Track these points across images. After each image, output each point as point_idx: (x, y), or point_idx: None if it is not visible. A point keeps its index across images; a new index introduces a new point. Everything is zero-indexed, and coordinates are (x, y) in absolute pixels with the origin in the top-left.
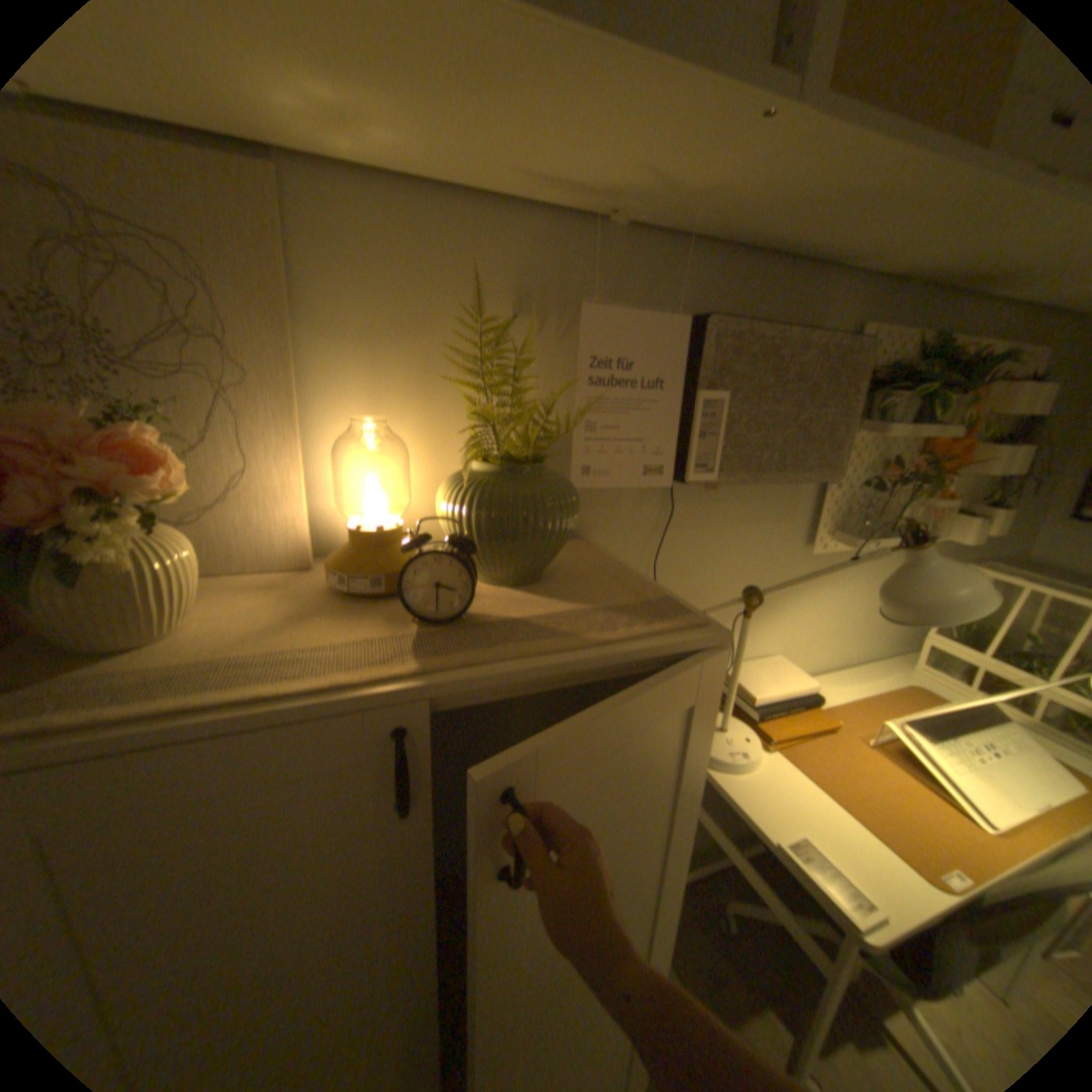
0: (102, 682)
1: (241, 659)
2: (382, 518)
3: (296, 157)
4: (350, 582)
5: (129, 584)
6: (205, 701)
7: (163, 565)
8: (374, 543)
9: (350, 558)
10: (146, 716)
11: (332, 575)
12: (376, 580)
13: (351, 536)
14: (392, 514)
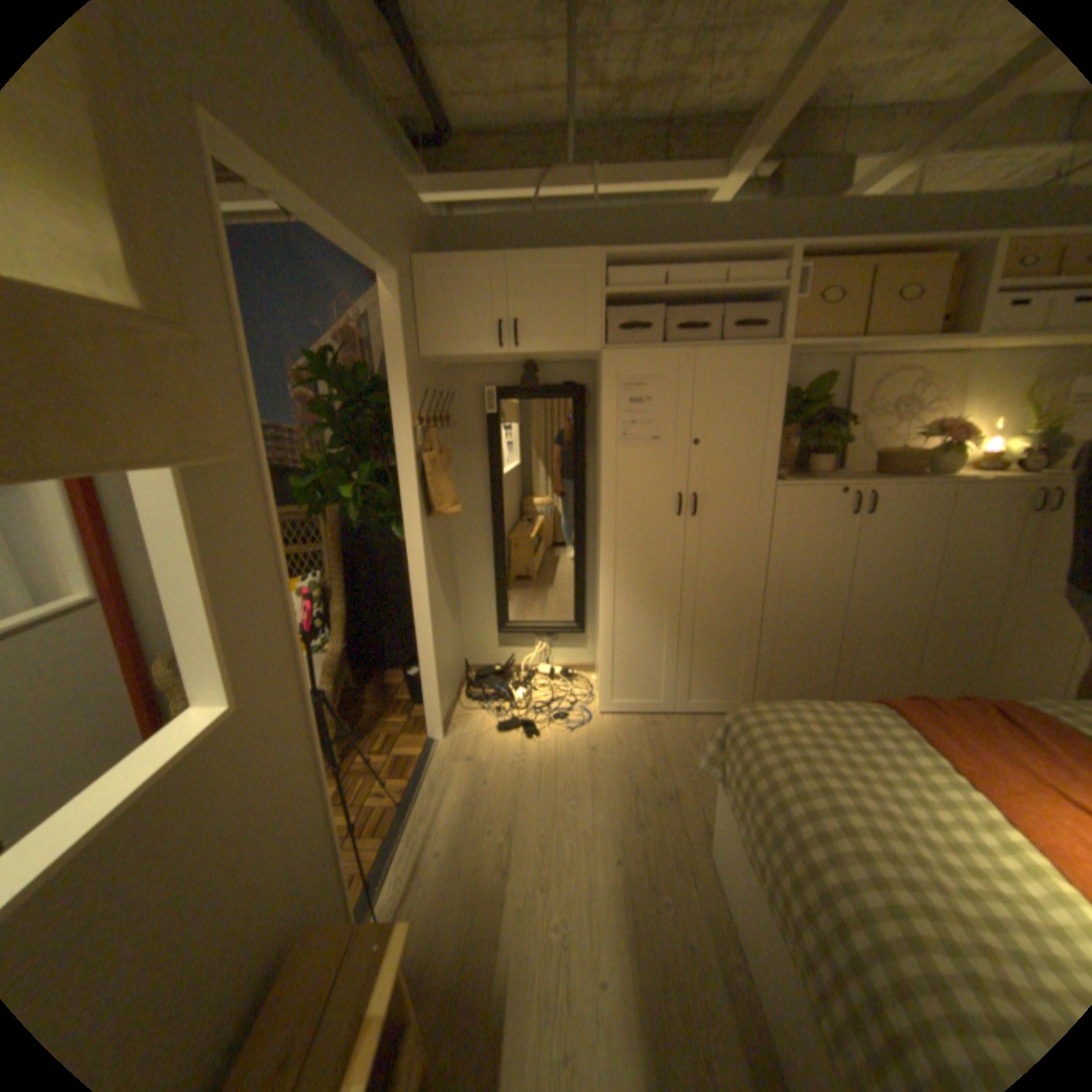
0: (971, 476)
1: (994, 476)
2: (1001, 450)
3: (976, 352)
4: (994, 468)
5: (966, 459)
6: (1004, 478)
7: (968, 456)
8: (999, 457)
9: (993, 461)
10: (995, 478)
11: (983, 467)
12: (1001, 467)
13: (989, 456)
14: (1001, 450)
